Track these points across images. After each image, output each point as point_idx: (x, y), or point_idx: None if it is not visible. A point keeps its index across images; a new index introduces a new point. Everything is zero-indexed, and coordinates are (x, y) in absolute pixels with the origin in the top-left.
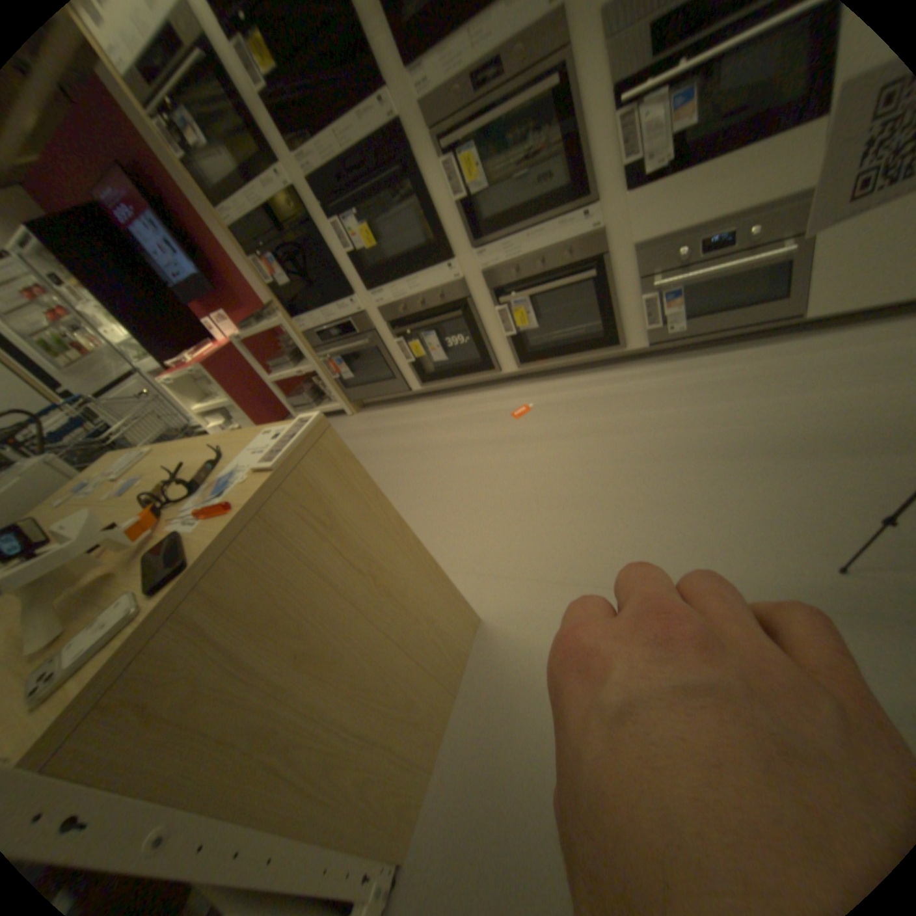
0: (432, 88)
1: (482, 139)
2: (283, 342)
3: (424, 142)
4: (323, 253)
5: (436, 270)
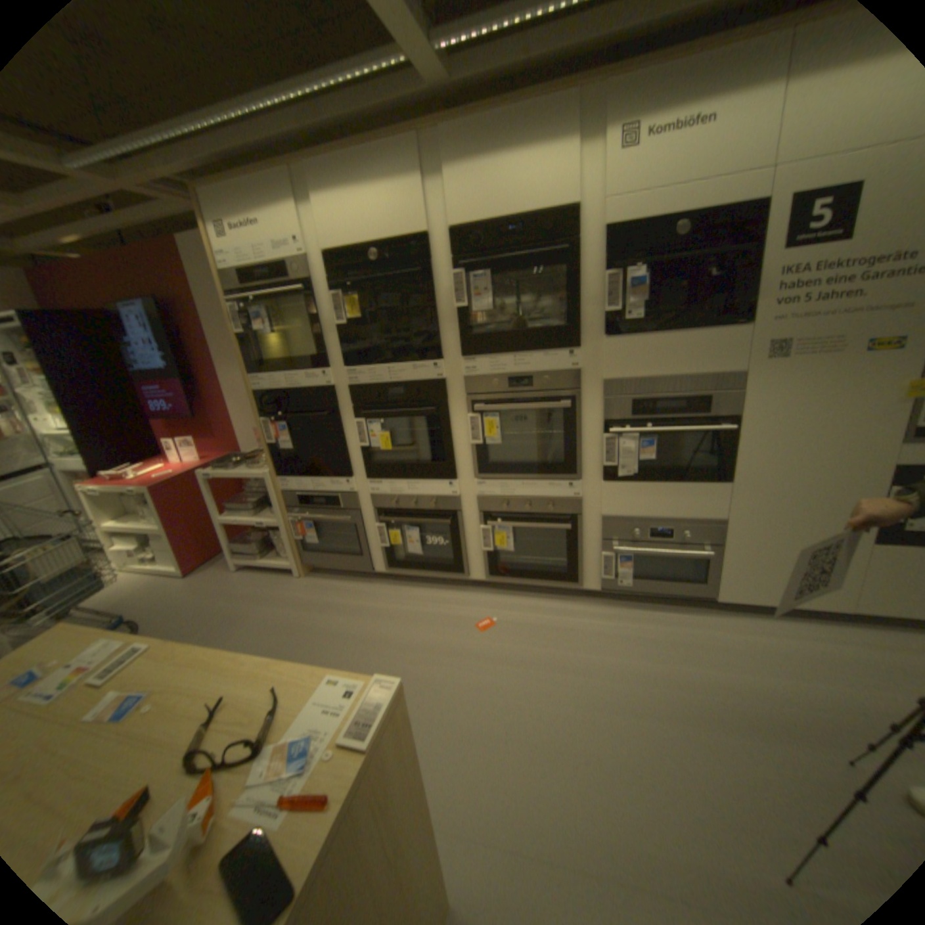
0: (477, 379)
1: (503, 418)
2: (248, 491)
3: (458, 404)
4: (336, 443)
5: (436, 487)
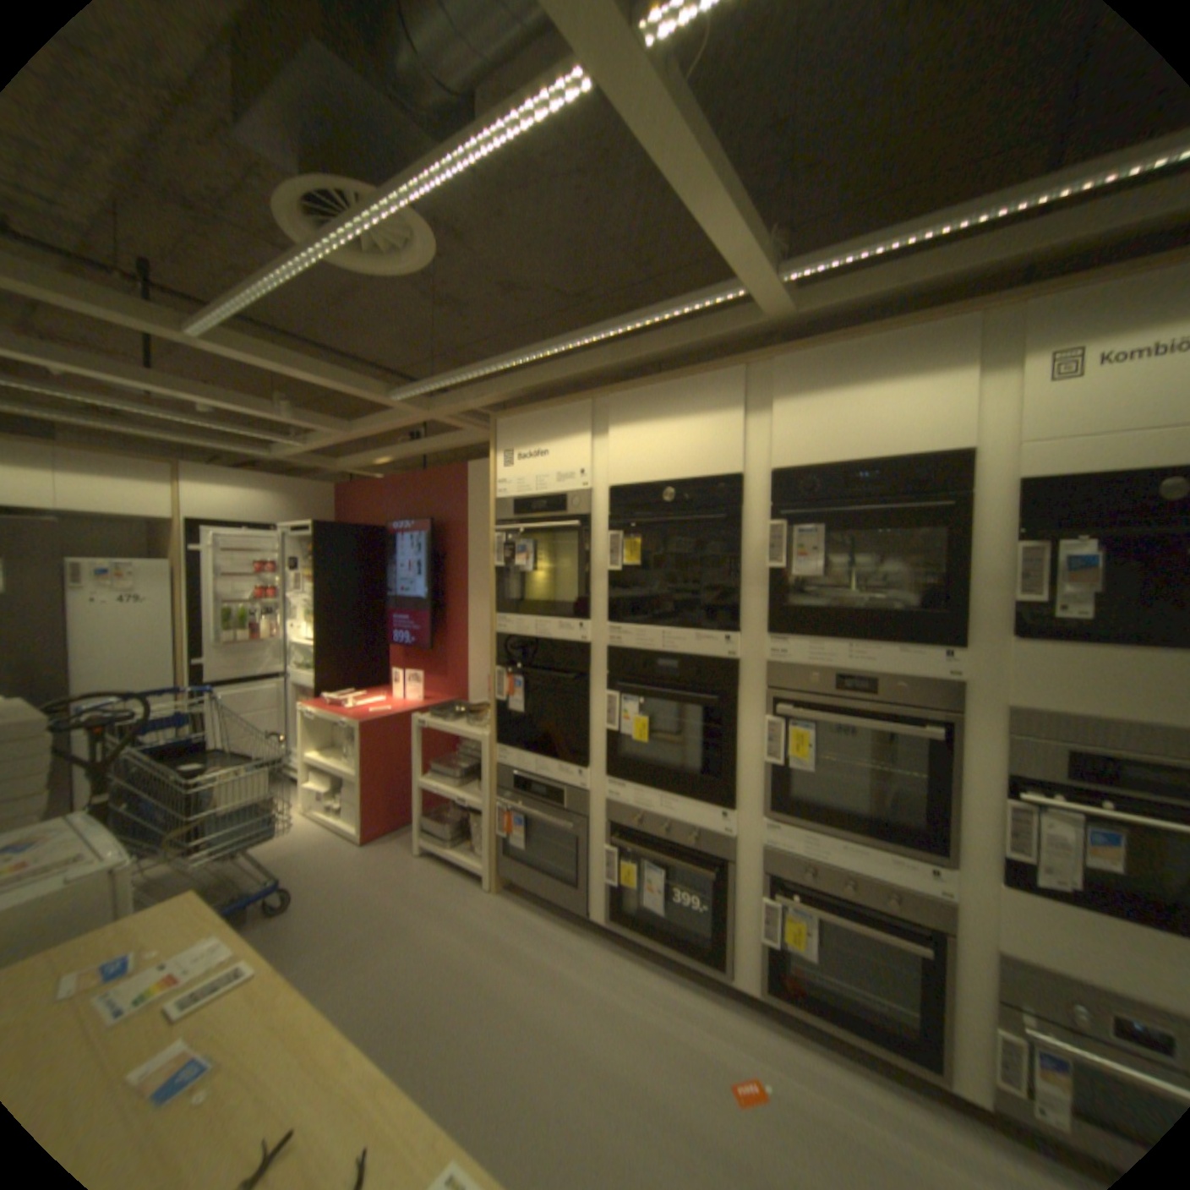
0: (789, 667)
1: (824, 733)
2: (463, 753)
3: (755, 699)
4: (578, 716)
5: (704, 816)
